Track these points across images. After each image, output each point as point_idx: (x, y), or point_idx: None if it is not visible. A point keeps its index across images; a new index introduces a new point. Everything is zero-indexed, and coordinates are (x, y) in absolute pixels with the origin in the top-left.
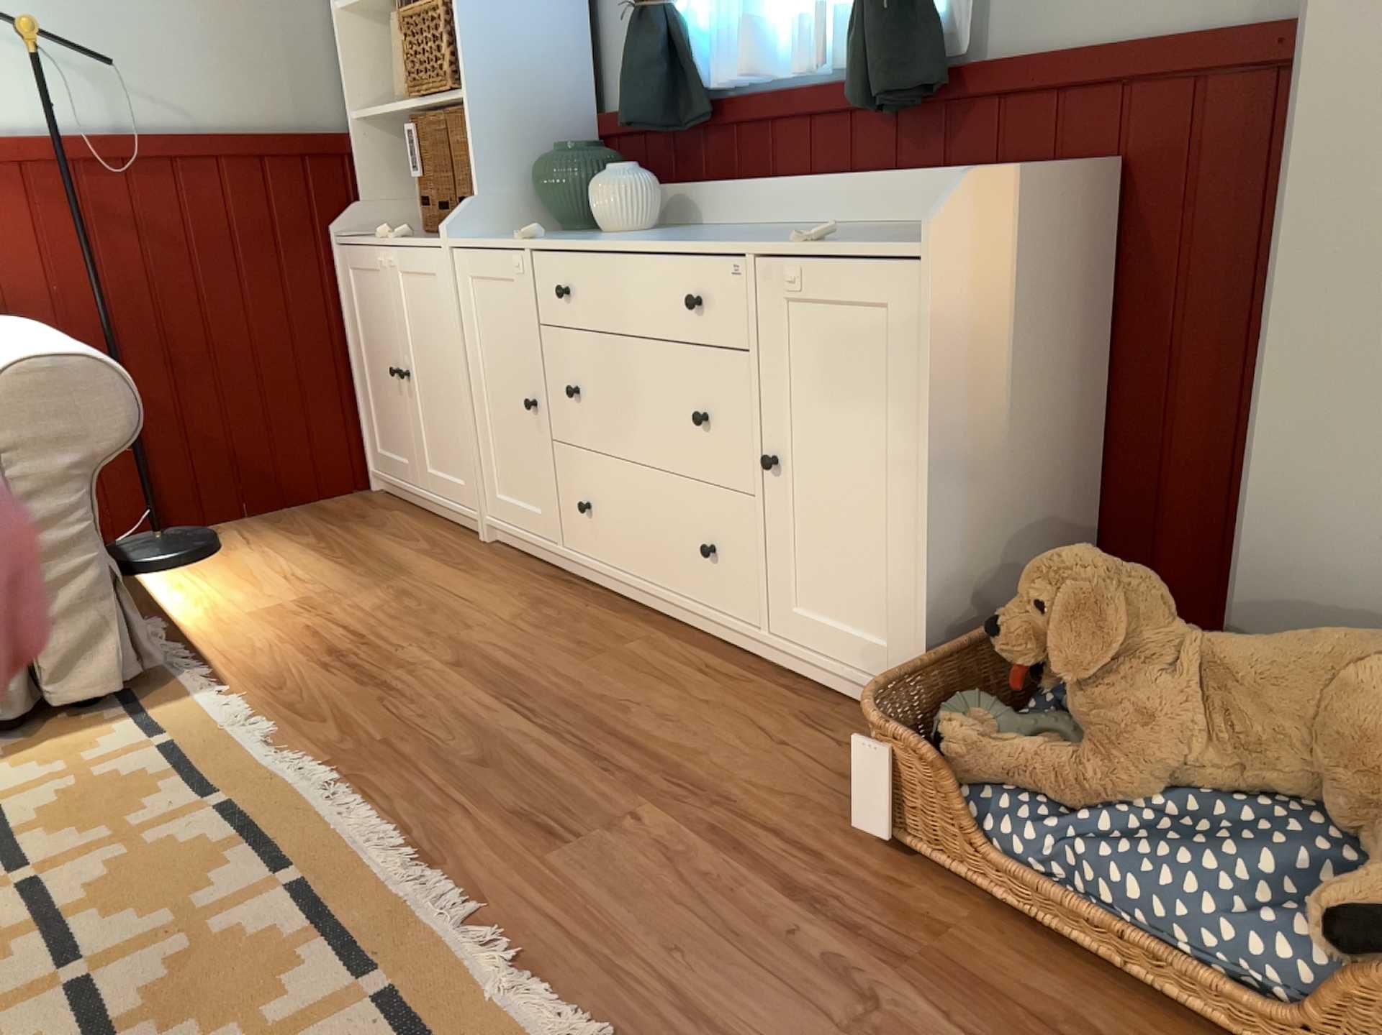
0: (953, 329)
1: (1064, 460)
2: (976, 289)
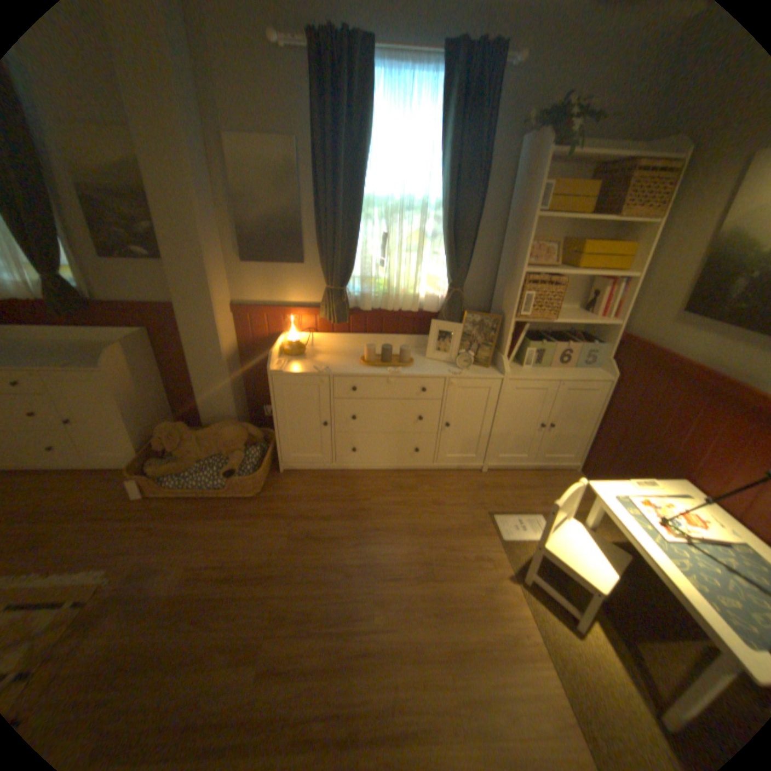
0: (116, 384)
1: (156, 396)
2: (119, 372)
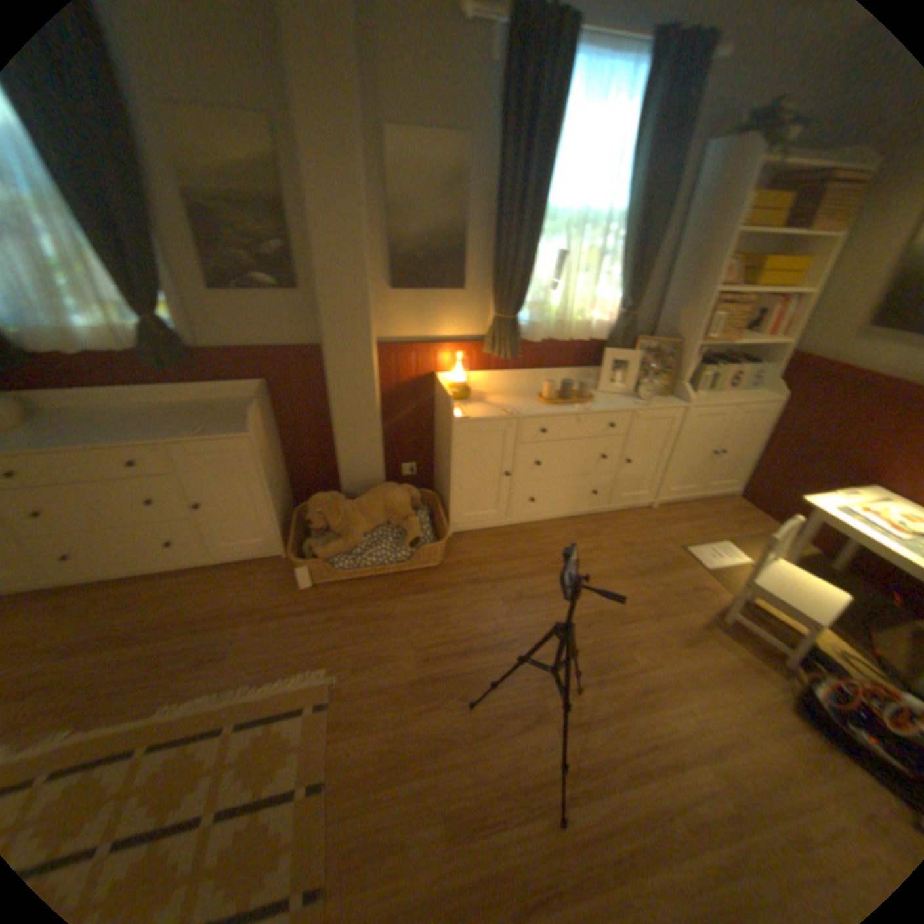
0: (262, 451)
1: (281, 465)
2: (262, 437)
